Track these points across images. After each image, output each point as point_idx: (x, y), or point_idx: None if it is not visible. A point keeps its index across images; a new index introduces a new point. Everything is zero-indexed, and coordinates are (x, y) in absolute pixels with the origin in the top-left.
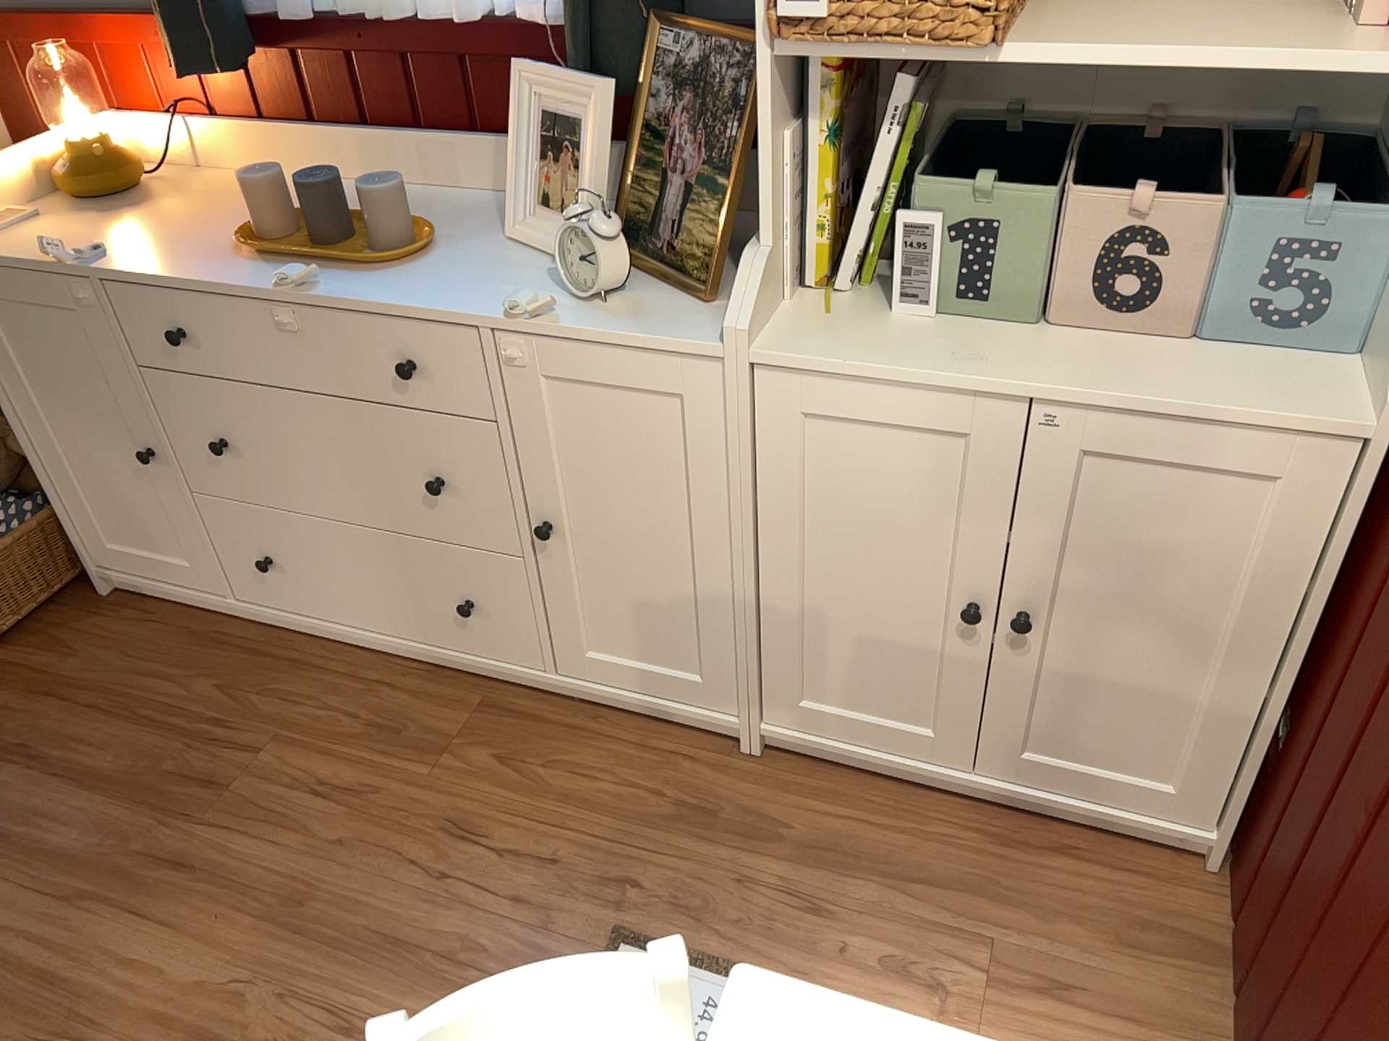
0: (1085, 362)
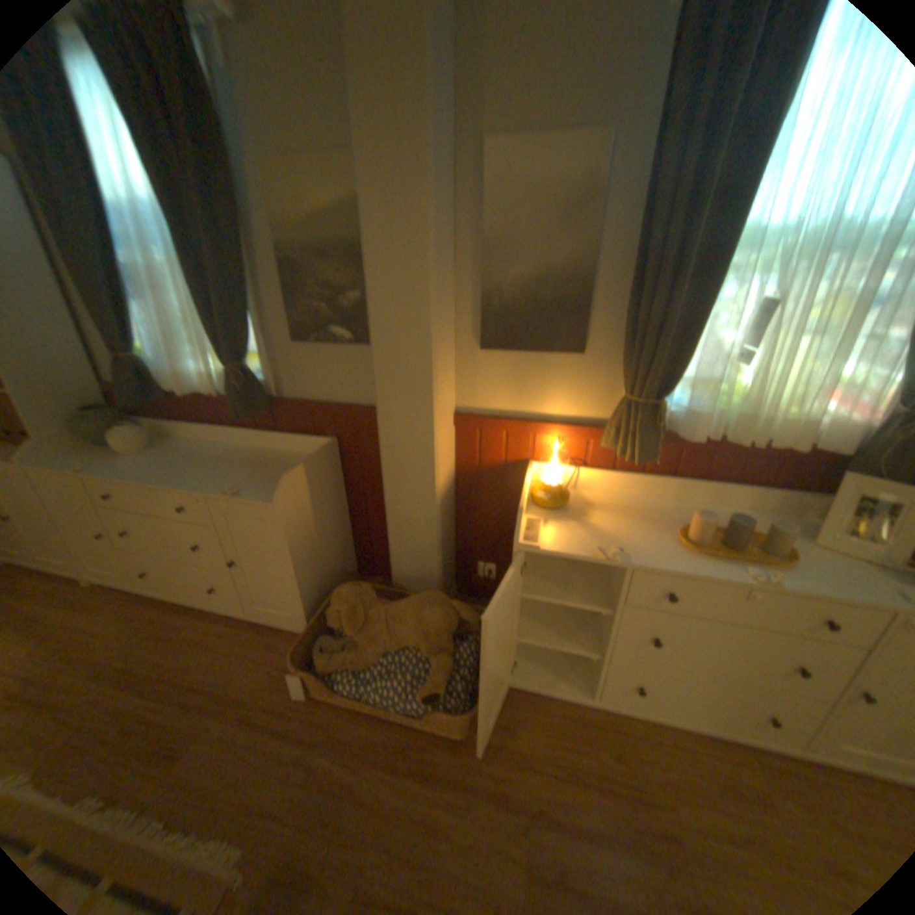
0: None
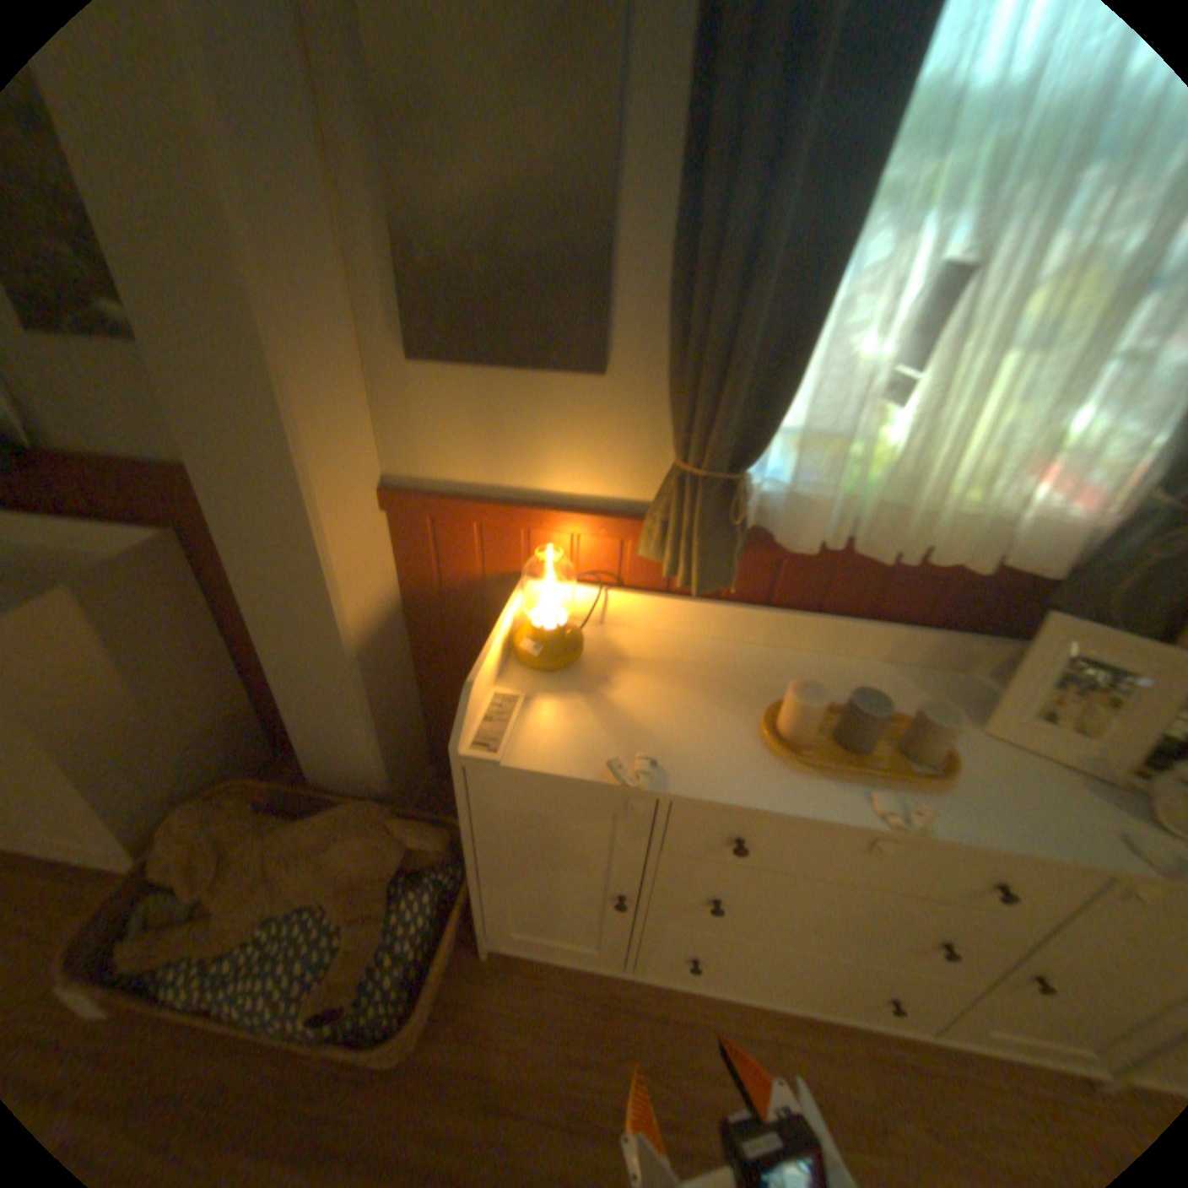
0: None
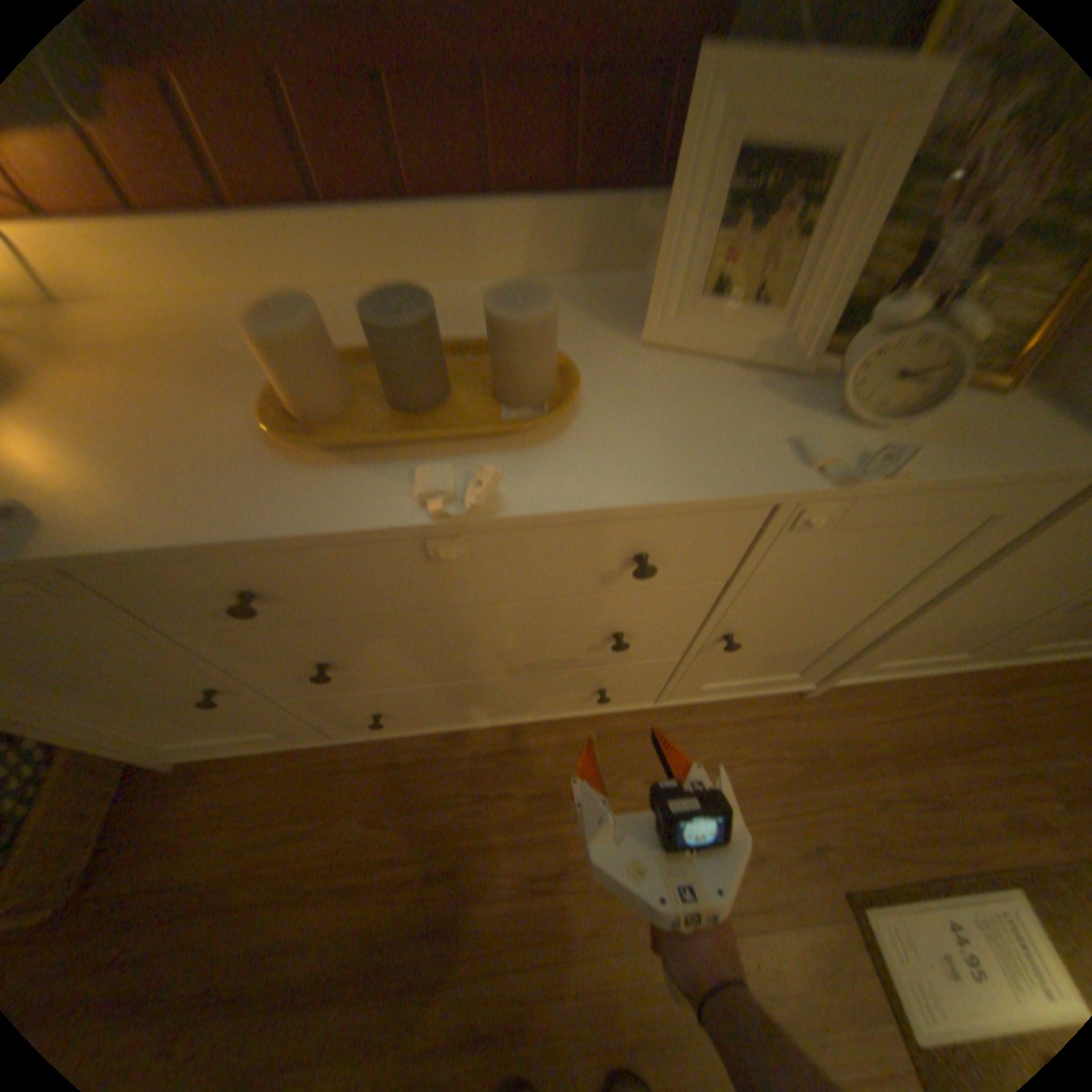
0: None
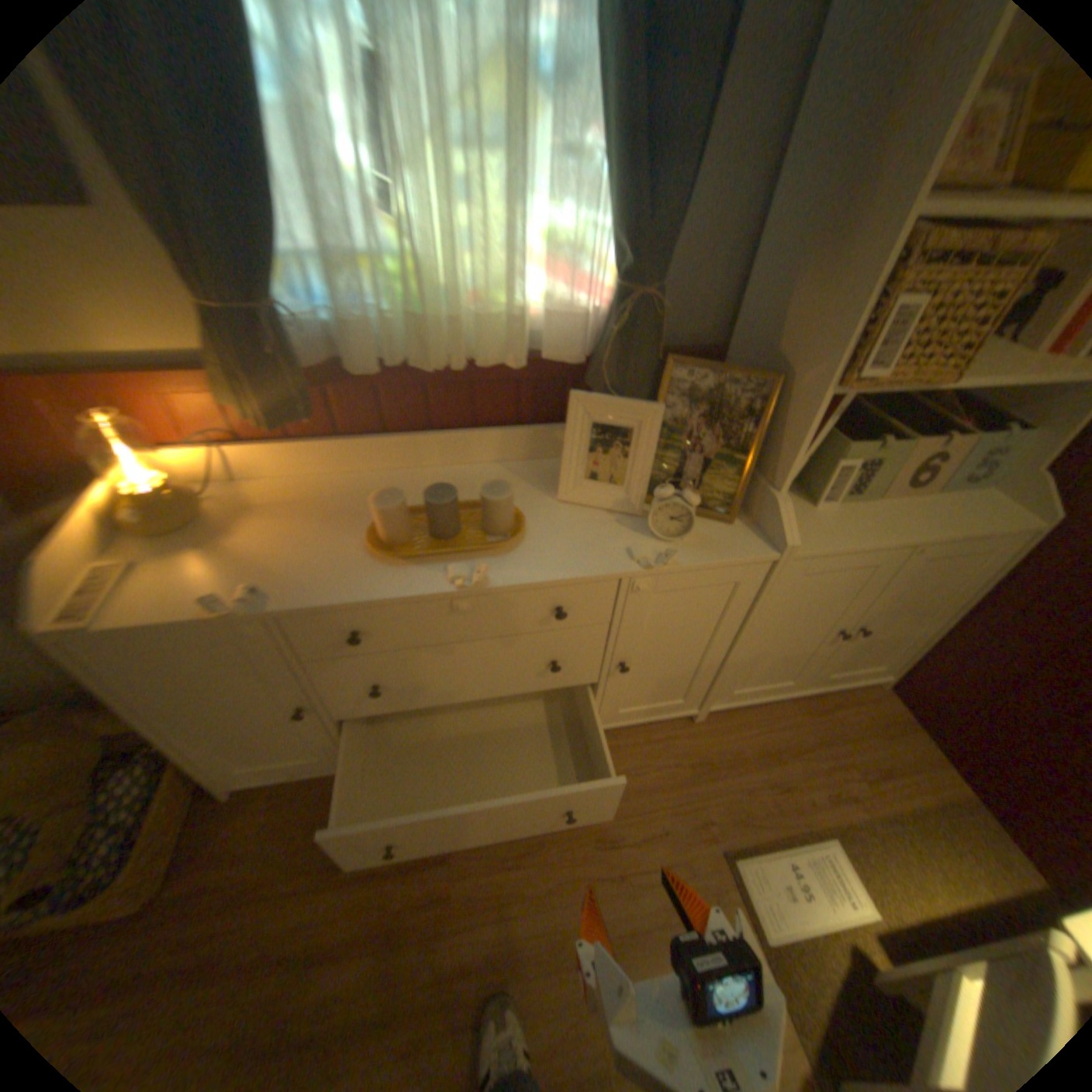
0: (921, 516)
